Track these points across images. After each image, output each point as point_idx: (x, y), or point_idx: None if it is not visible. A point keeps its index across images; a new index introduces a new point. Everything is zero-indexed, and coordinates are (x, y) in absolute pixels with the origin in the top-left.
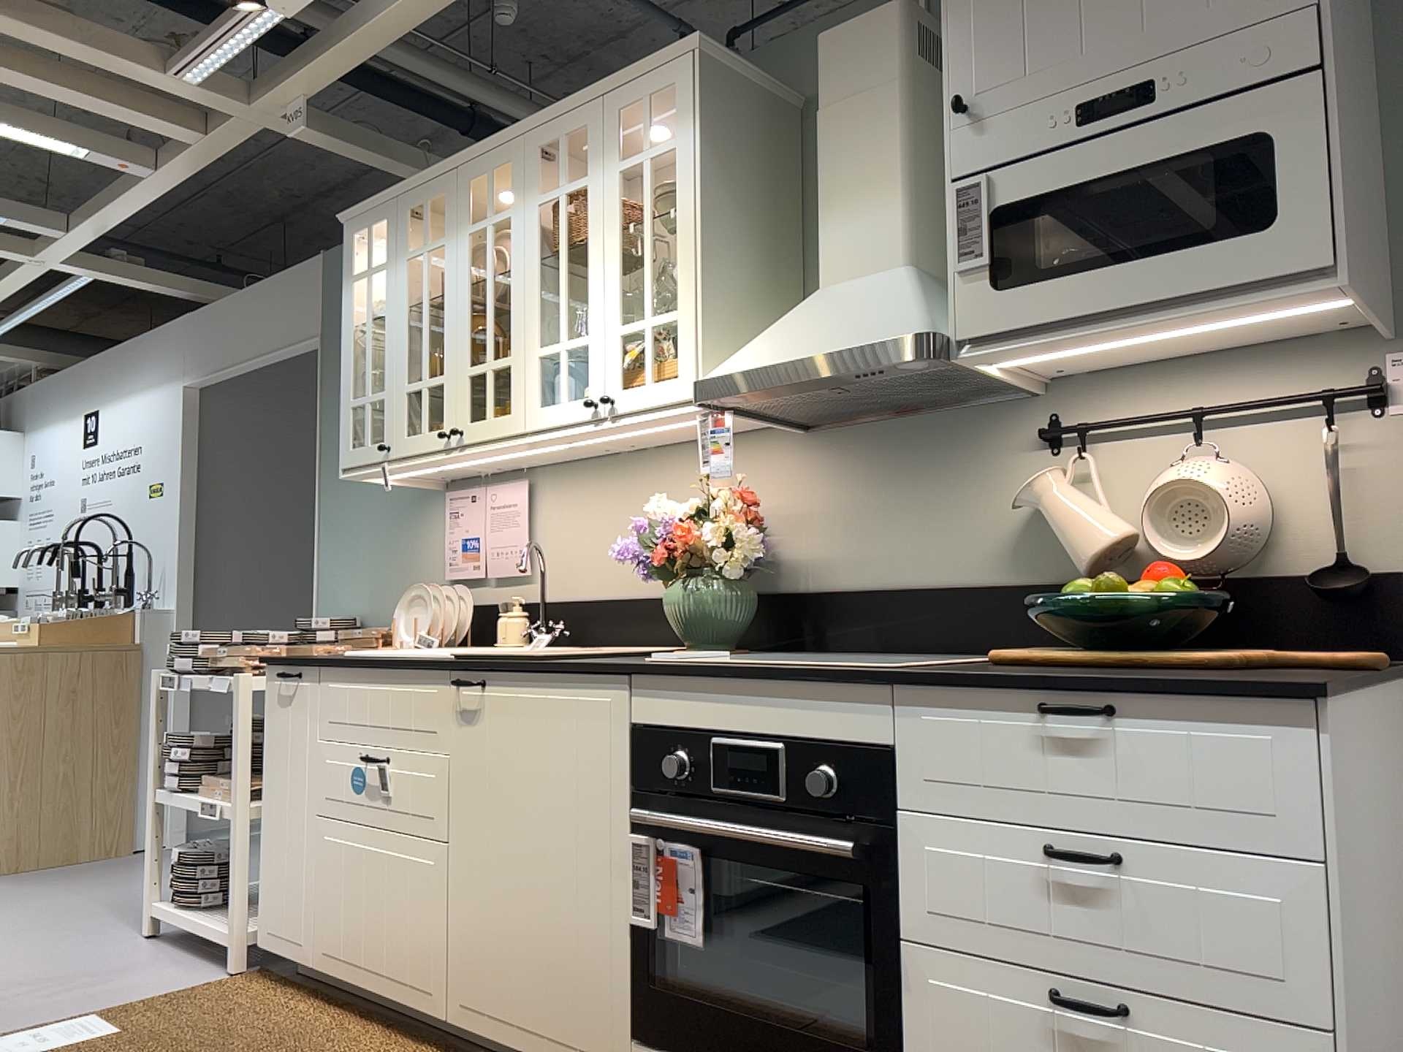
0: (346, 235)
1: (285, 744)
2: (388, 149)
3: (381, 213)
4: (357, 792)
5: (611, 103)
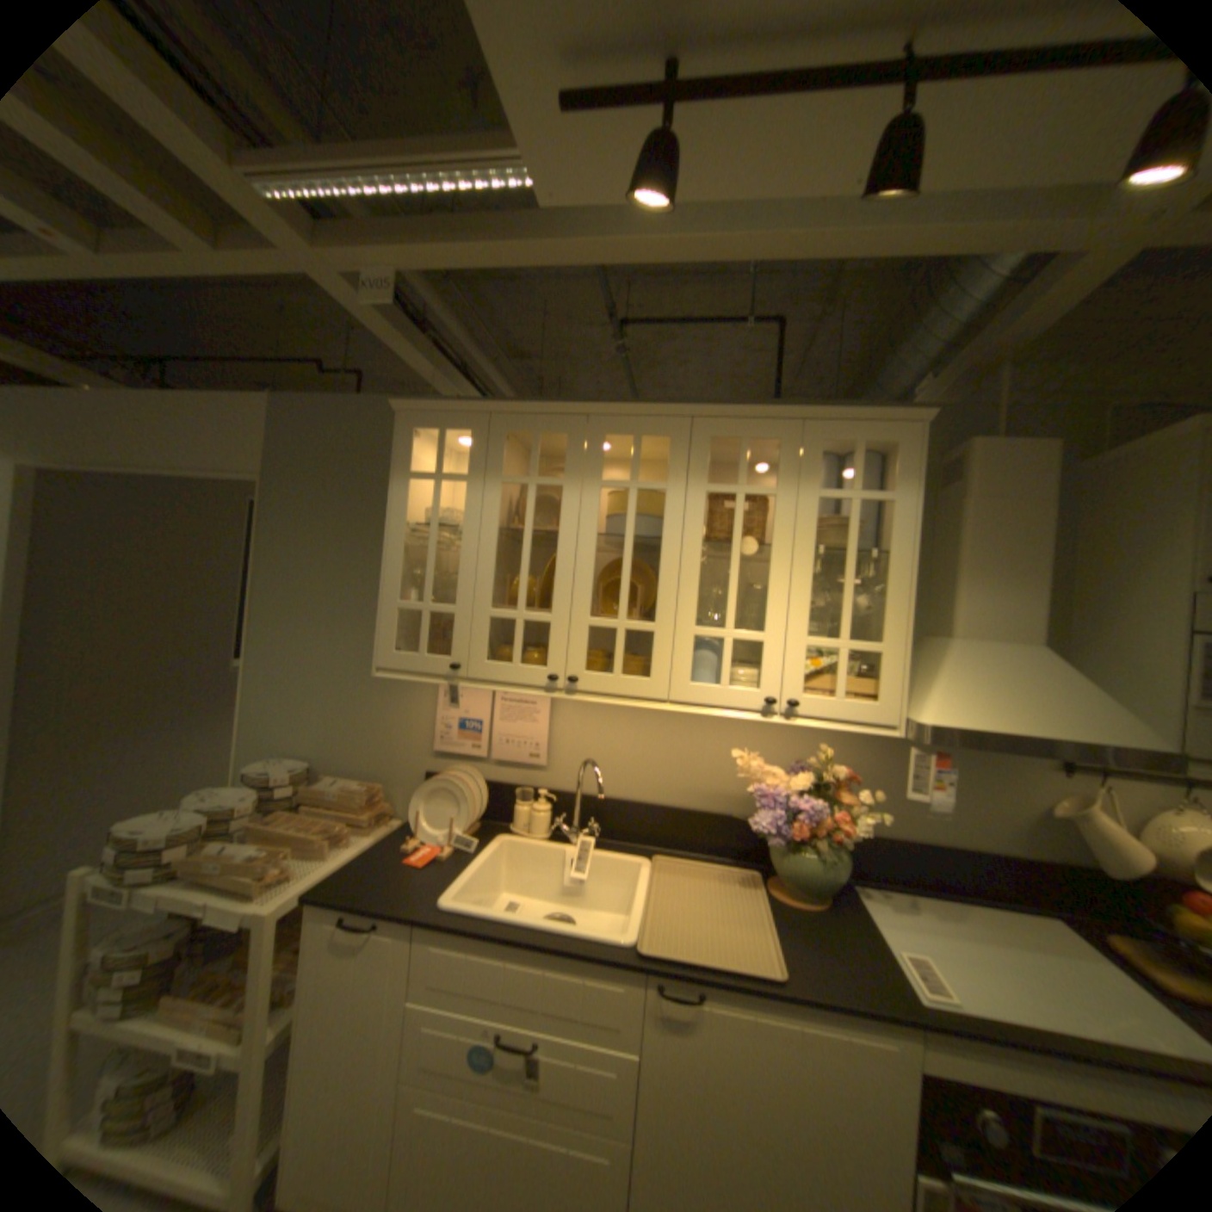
0: (396, 421)
1: (341, 999)
2: (410, 331)
3: (461, 419)
4: (478, 1075)
5: (817, 428)
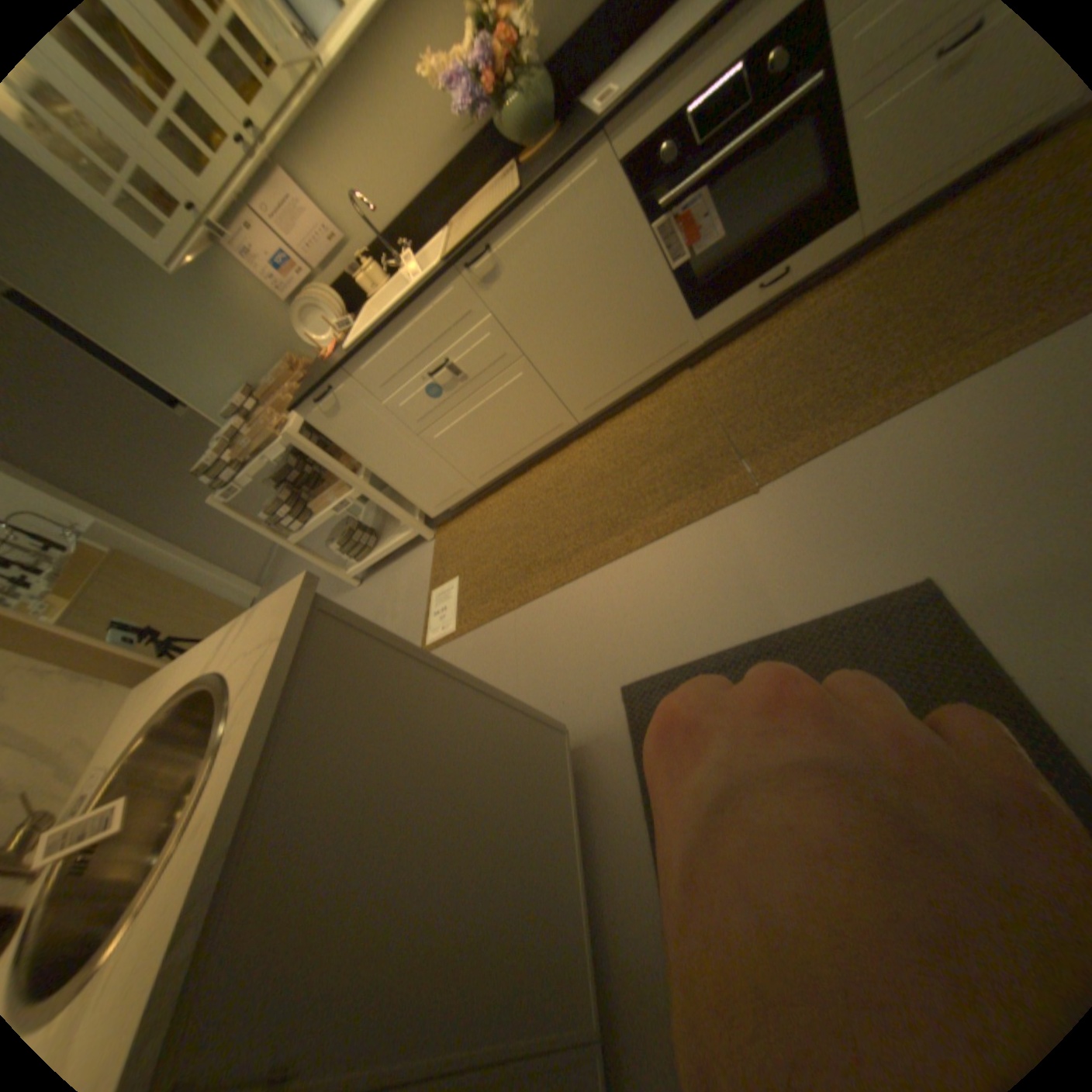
0: None
1: (359, 429)
2: None
3: None
4: (440, 396)
5: None
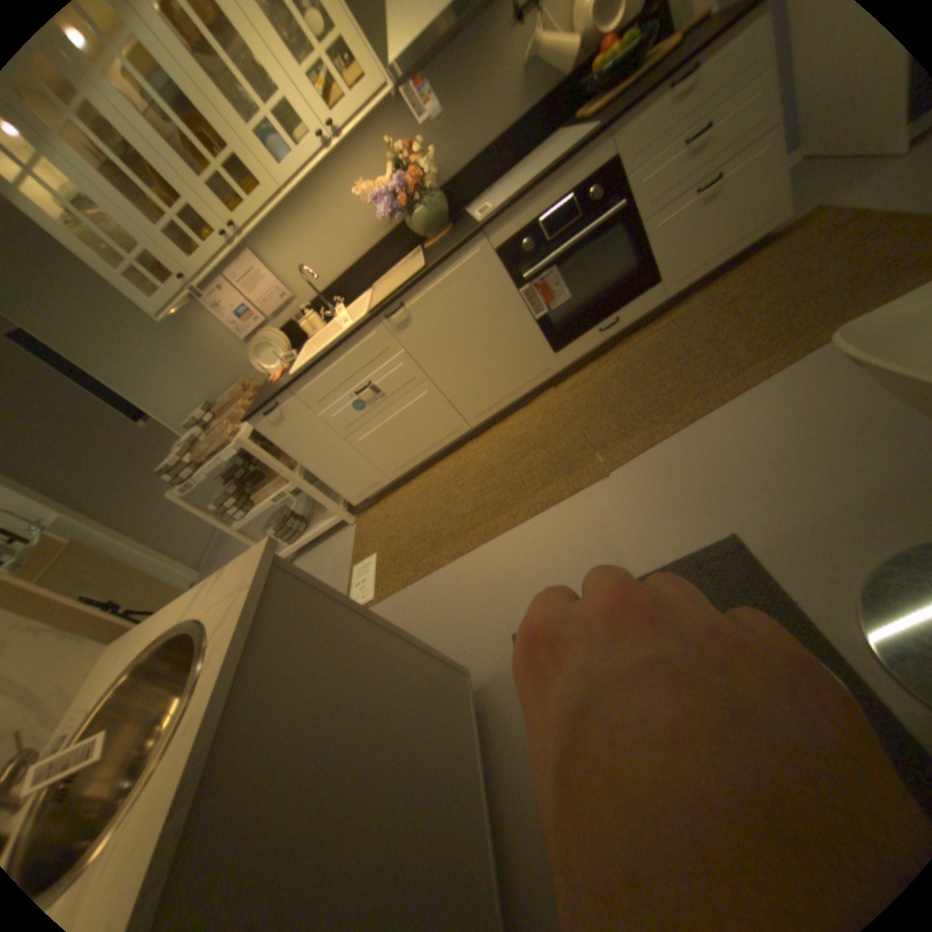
0: None
1: (298, 435)
2: None
3: None
4: (363, 408)
5: None
